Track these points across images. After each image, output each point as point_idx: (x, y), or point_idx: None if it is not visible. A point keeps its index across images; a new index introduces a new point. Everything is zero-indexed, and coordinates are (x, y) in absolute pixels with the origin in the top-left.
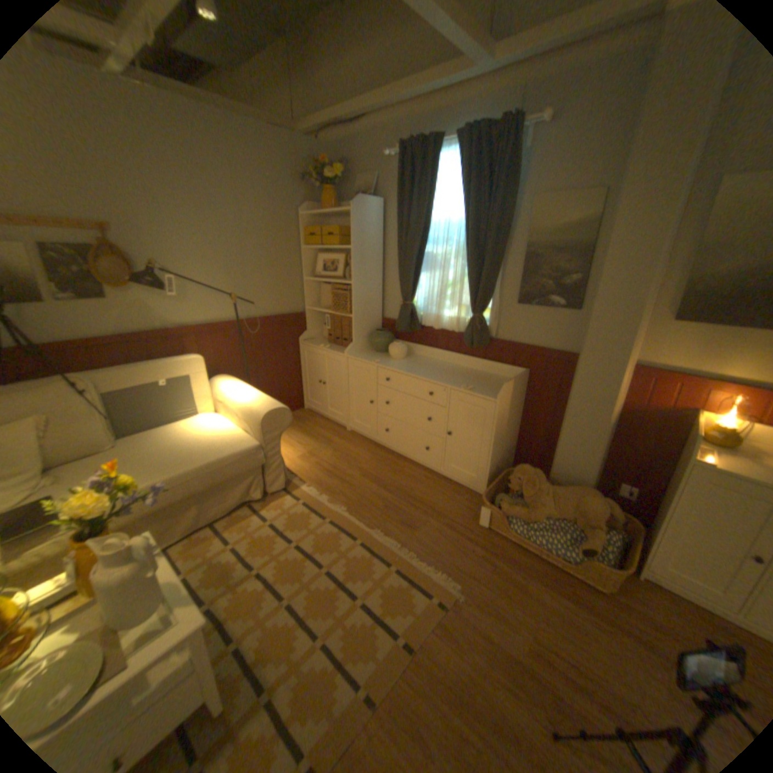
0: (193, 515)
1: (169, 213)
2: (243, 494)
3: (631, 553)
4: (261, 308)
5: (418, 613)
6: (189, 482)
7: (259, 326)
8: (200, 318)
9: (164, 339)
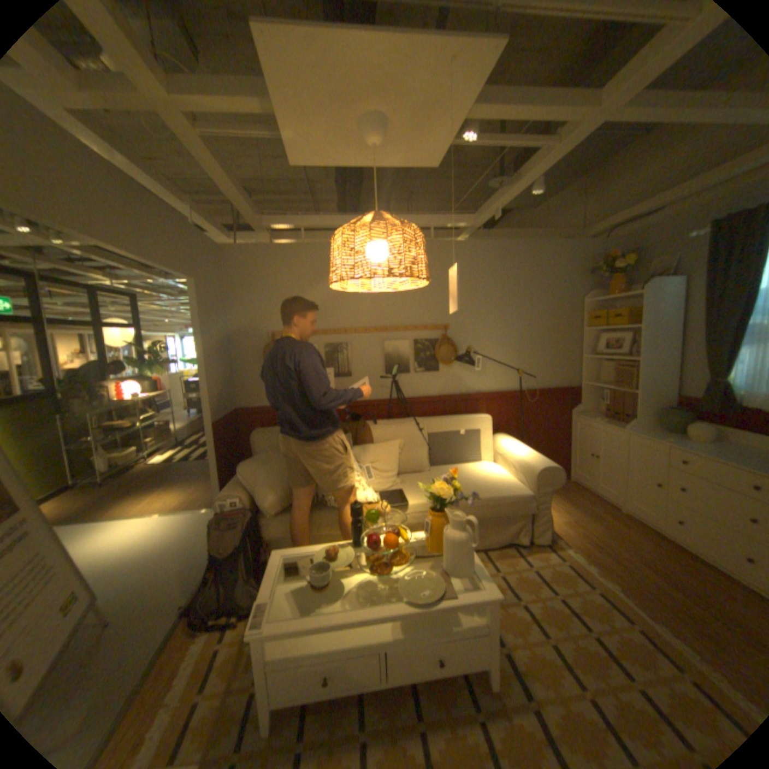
0: None
1: (483, 314)
2: (512, 536)
3: None
4: (539, 381)
5: None
6: (478, 508)
7: (535, 396)
8: (491, 387)
9: (465, 401)
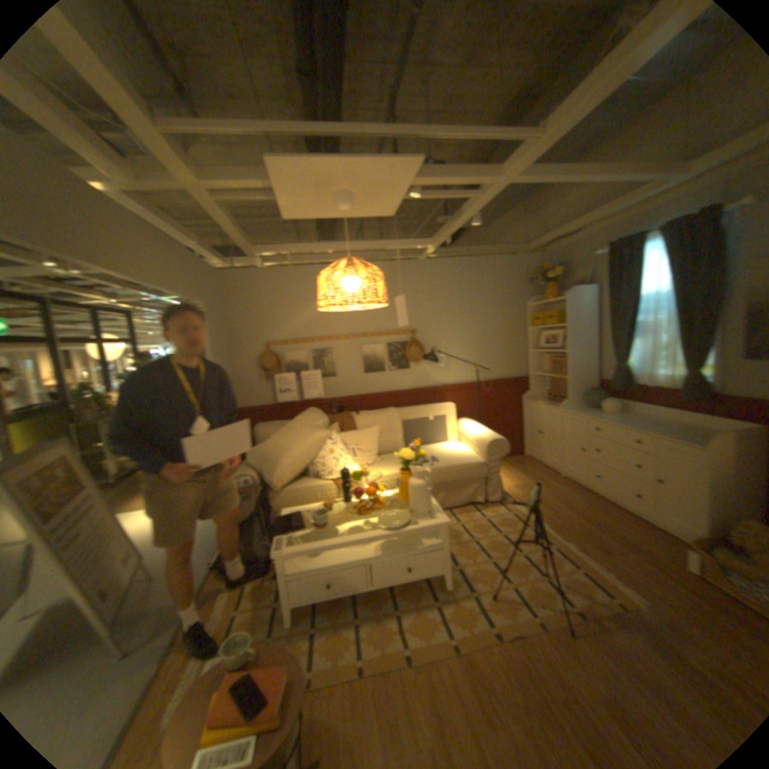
0: (441, 499)
1: (444, 321)
2: (471, 497)
3: None
4: (494, 374)
5: (597, 603)
6: (442, 475)
7: (491, 387)
8: (454, 381)
9: (433, 393)
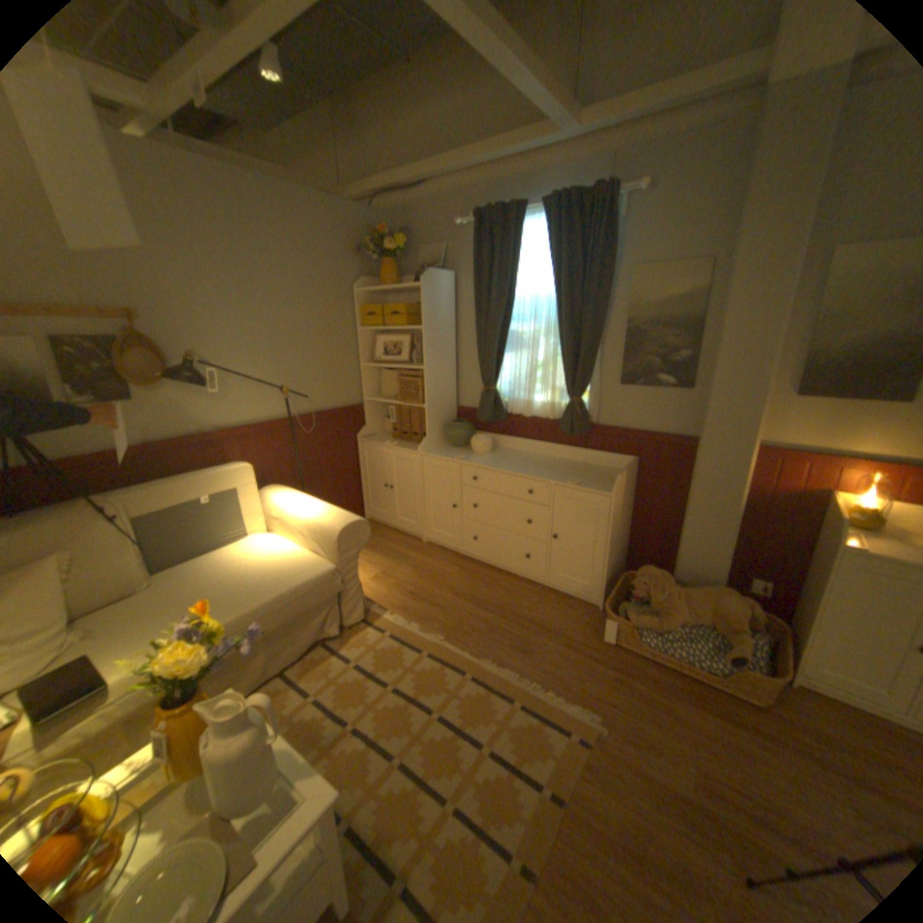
0: (261, 663)
1: (208, 295)
2: (316, 631)
3: (780, 657)
4: (313, 402)
5: (559, 756)
6: (259, 622)
7: (311, 423)
8: (243, 418)
9: (201, 446)
